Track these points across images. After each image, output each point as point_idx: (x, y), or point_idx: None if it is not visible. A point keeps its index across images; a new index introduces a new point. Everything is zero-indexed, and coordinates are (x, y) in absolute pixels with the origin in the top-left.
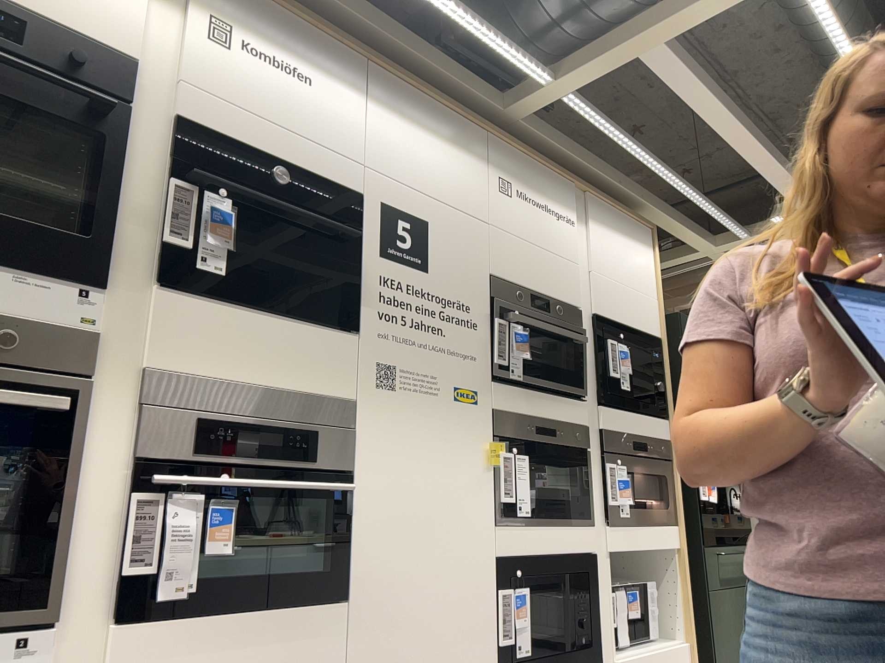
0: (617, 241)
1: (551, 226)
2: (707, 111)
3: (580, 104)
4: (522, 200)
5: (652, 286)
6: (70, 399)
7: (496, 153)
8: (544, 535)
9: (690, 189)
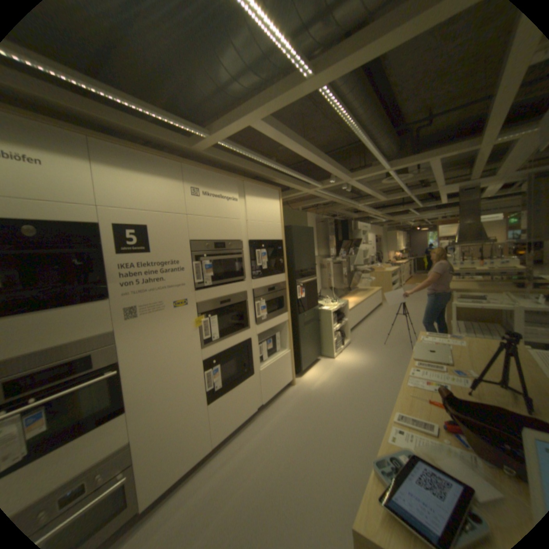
0: (261, 202)
1: (224, 206)
2: (292, 147)
3: (228, 146)
4: (206, 197)
5: (278, 218)
6: None
7: (187, 175)
8: (225, 343)
9: (294, 173)
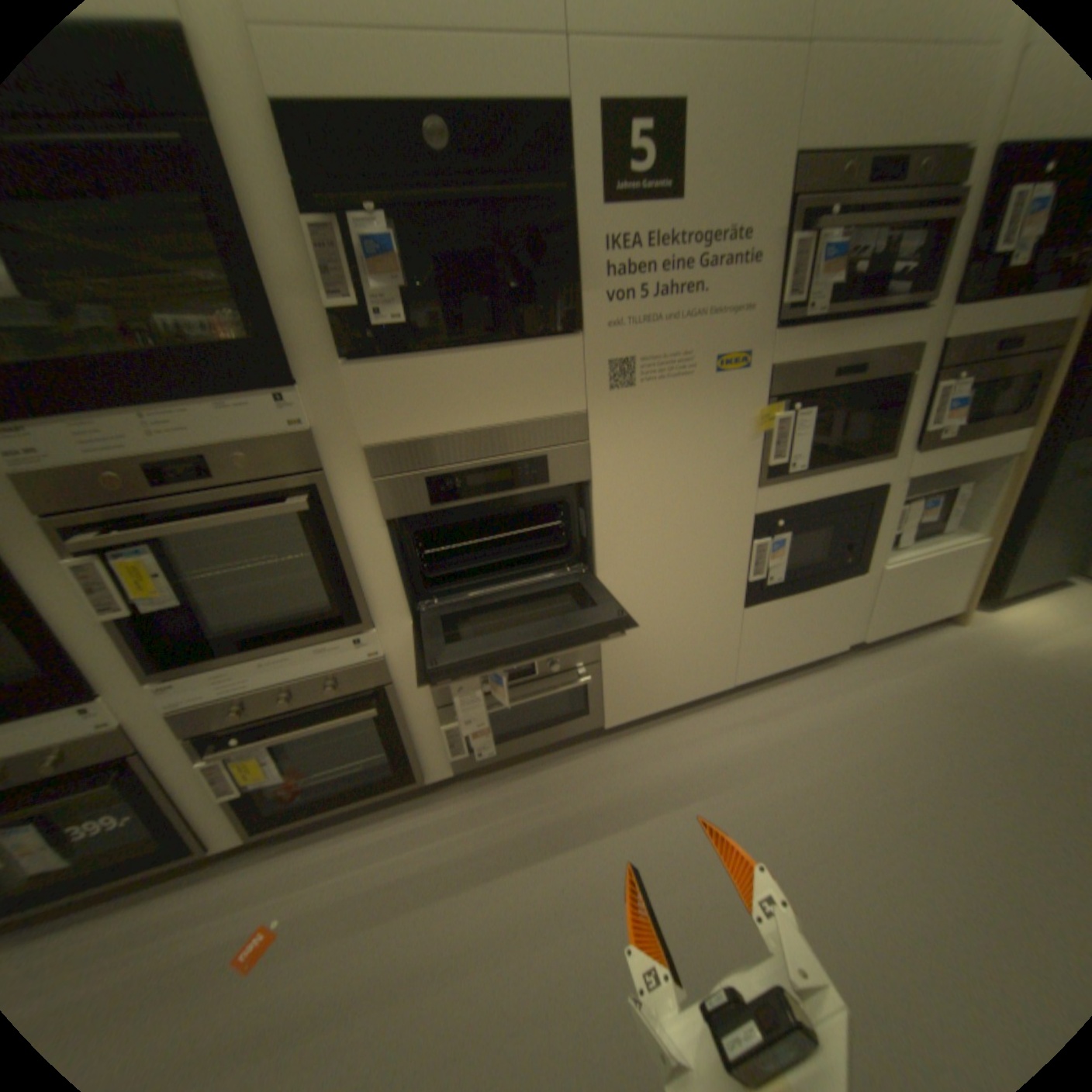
0: None
1: None
2: None
3: None
4: None
5: None
6: (308, 498)
7: None
8: (819, 484)
9: None
